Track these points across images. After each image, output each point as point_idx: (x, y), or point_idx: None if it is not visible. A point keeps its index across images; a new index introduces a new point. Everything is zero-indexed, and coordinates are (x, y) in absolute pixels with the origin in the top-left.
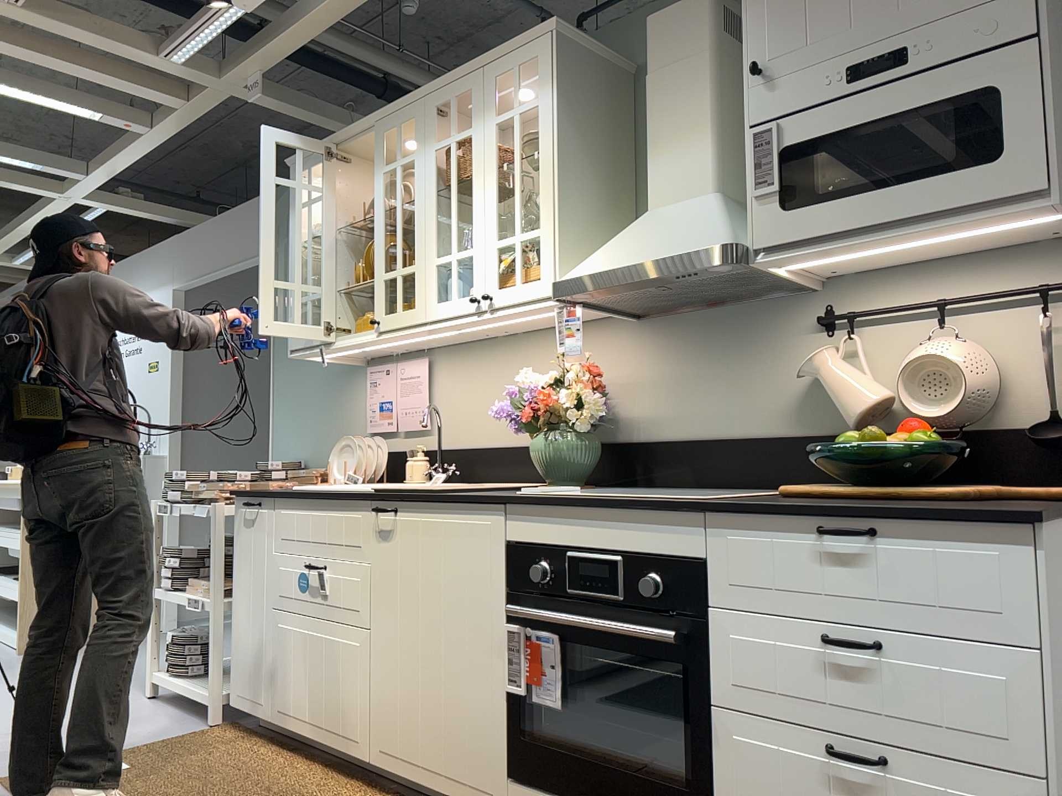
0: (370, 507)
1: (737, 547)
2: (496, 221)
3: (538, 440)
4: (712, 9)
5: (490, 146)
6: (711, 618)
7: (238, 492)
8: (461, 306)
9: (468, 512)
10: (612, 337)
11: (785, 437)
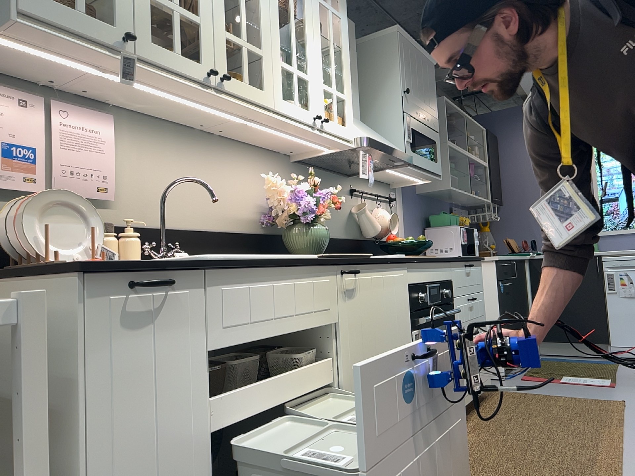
0: (336, 271)
1: (457, 273)
2: (322, 70)
3: (311, 227)
4: (355, 34)
5: (317, 13)
6: (454, 301)
7: (106, 264)
8: (304, 115)
9: (394, 268)
10: (280, 167)
11: (346, 239)
